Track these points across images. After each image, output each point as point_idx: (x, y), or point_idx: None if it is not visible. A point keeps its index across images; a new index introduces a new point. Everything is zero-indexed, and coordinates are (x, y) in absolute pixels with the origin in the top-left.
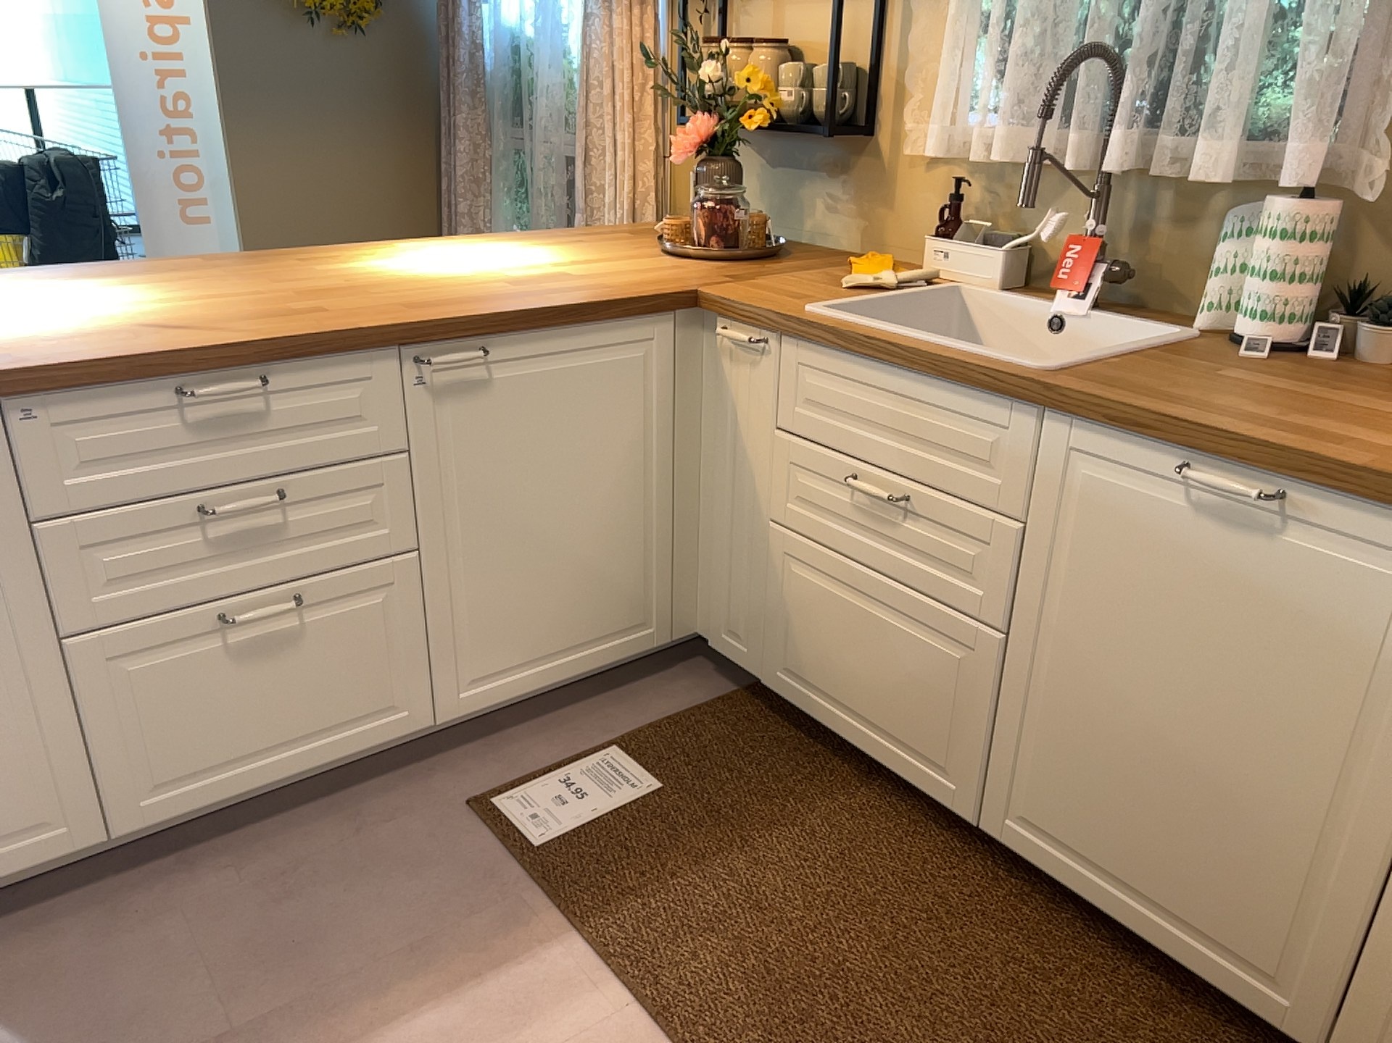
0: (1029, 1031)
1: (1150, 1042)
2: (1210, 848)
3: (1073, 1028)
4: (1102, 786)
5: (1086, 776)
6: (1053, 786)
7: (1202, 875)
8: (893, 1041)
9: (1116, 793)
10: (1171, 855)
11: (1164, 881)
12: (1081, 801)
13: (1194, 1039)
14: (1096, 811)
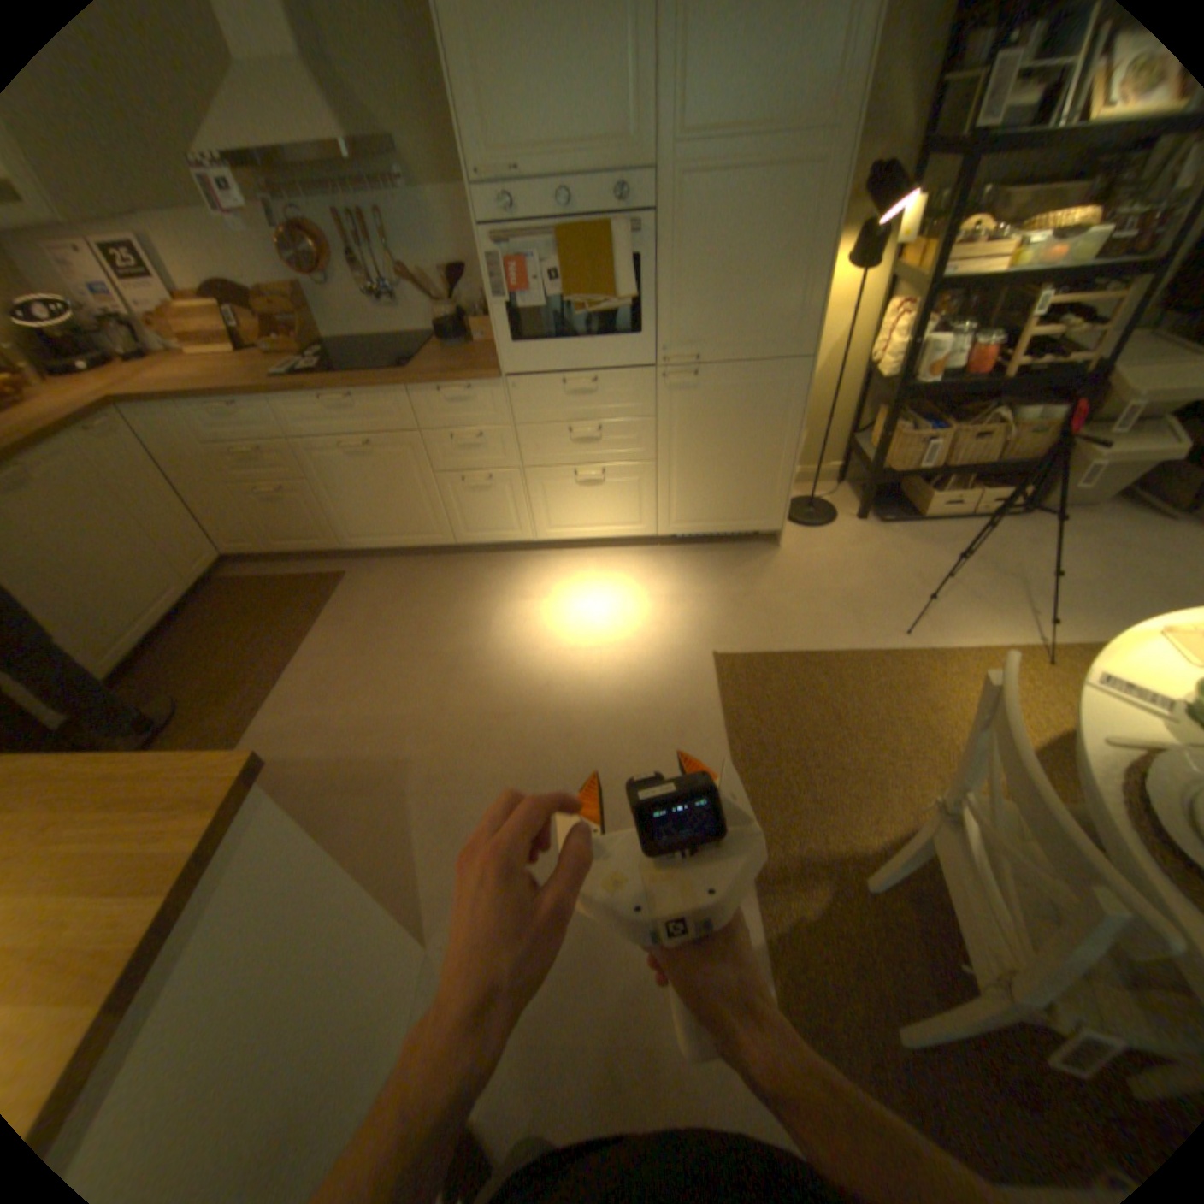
0: (203, 647)
1: (192, 629)
2: (127, 580)
3: (196, 641)
4: (96, 609)
5: (90, 613)
6: (90, 631)
7: (135, 589)
8: (227, 665)
9: (100, 604)
10: (127, 597)
11: (134, 605)
12: (99, 622)
13: (185, 623)
14: (105, 618)
